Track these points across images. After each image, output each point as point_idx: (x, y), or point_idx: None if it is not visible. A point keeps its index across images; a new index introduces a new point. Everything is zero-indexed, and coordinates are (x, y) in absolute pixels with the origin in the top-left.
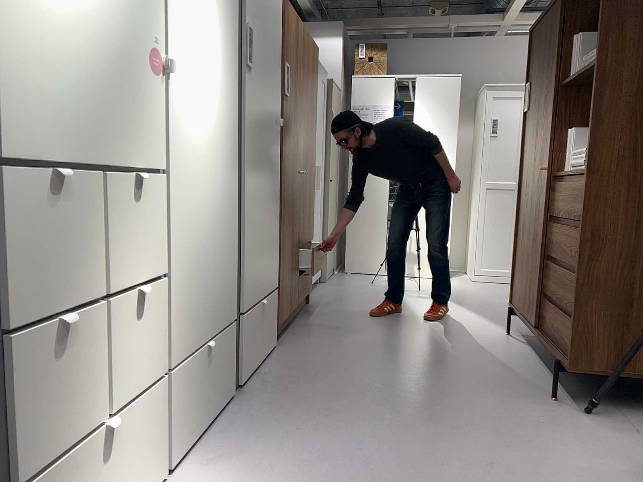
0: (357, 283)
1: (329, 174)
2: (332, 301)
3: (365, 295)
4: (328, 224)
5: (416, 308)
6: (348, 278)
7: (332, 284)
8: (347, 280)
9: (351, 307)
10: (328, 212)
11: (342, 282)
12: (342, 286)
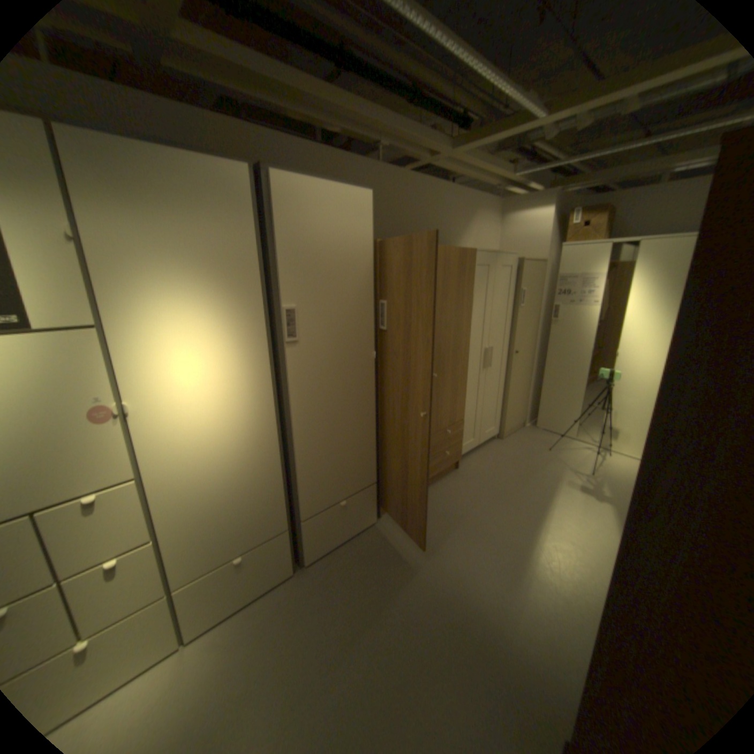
0: (535, 446)
1: (514, 348)
2: (484, 469)
3: (524, 468)
4: (509, 391)
5: (559, 505)
6: (532, 436)
7: (509, 443)
8: (528, 439)
9: (494, 483)
10: (510, 382)
11: (520, 441)
12: (515, 447)
